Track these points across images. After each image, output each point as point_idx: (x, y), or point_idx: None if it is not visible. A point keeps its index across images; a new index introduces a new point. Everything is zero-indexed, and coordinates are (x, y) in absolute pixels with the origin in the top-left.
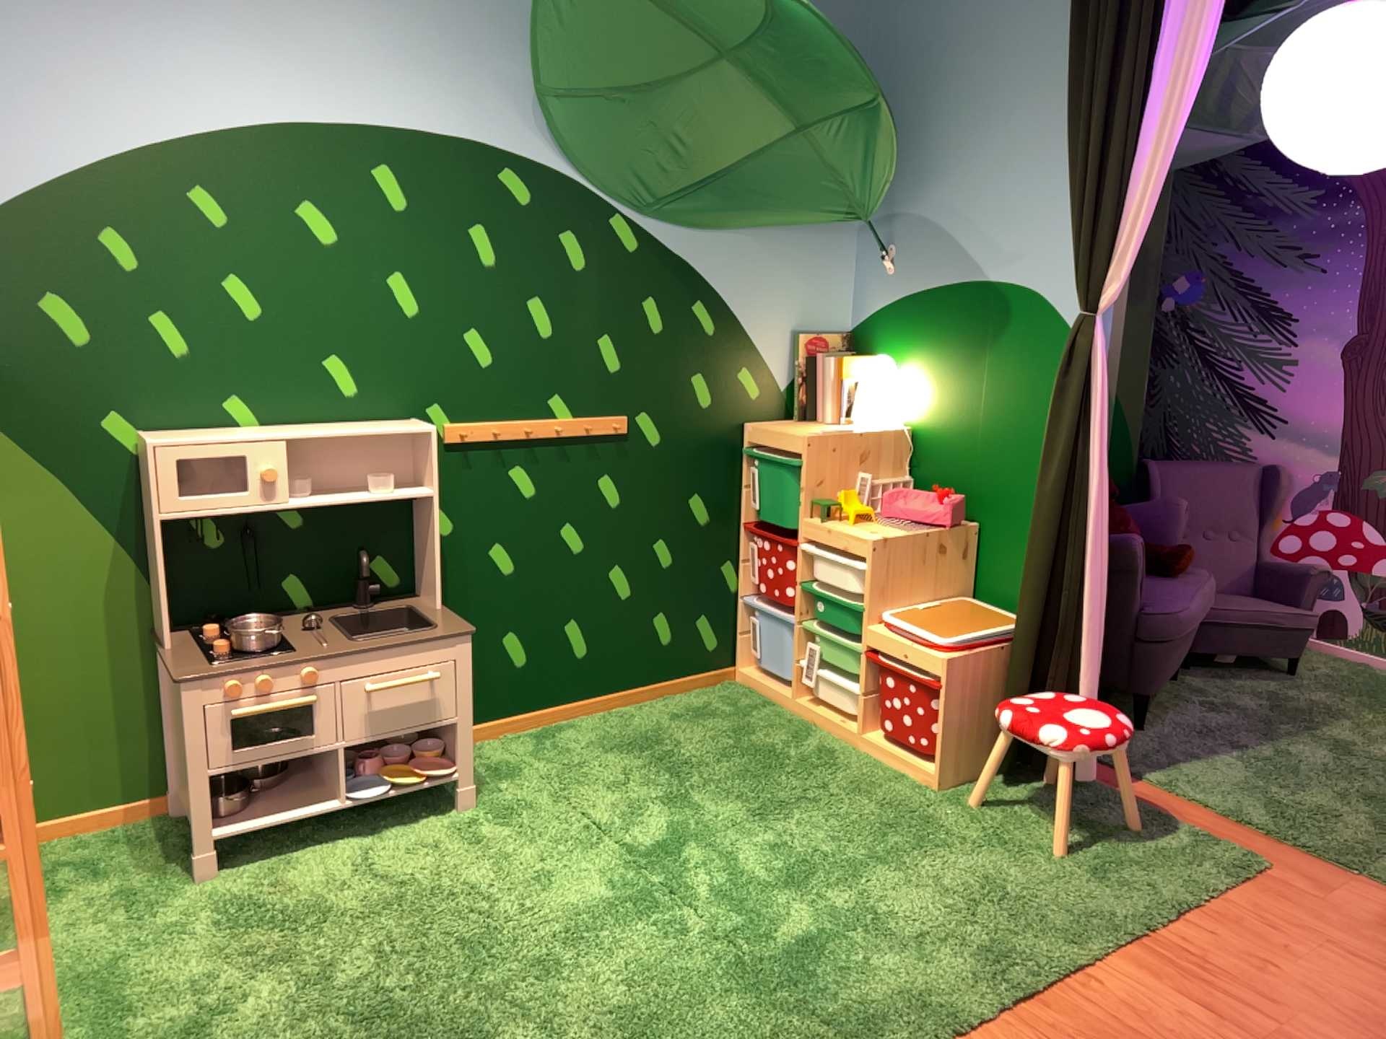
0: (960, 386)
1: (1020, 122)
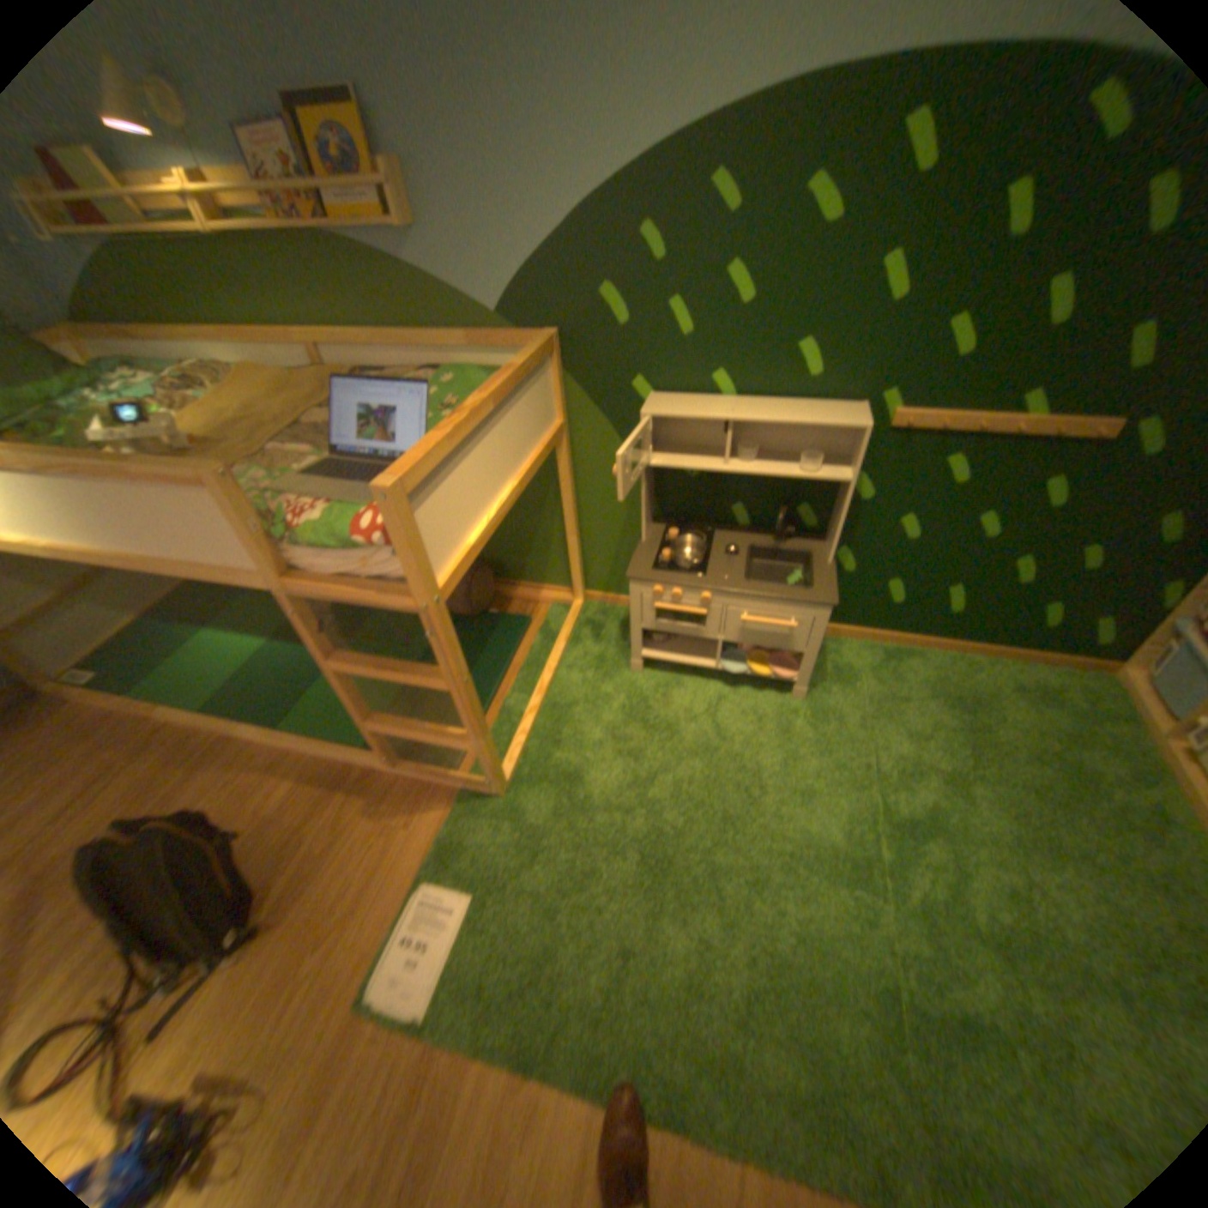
0: None
1: None
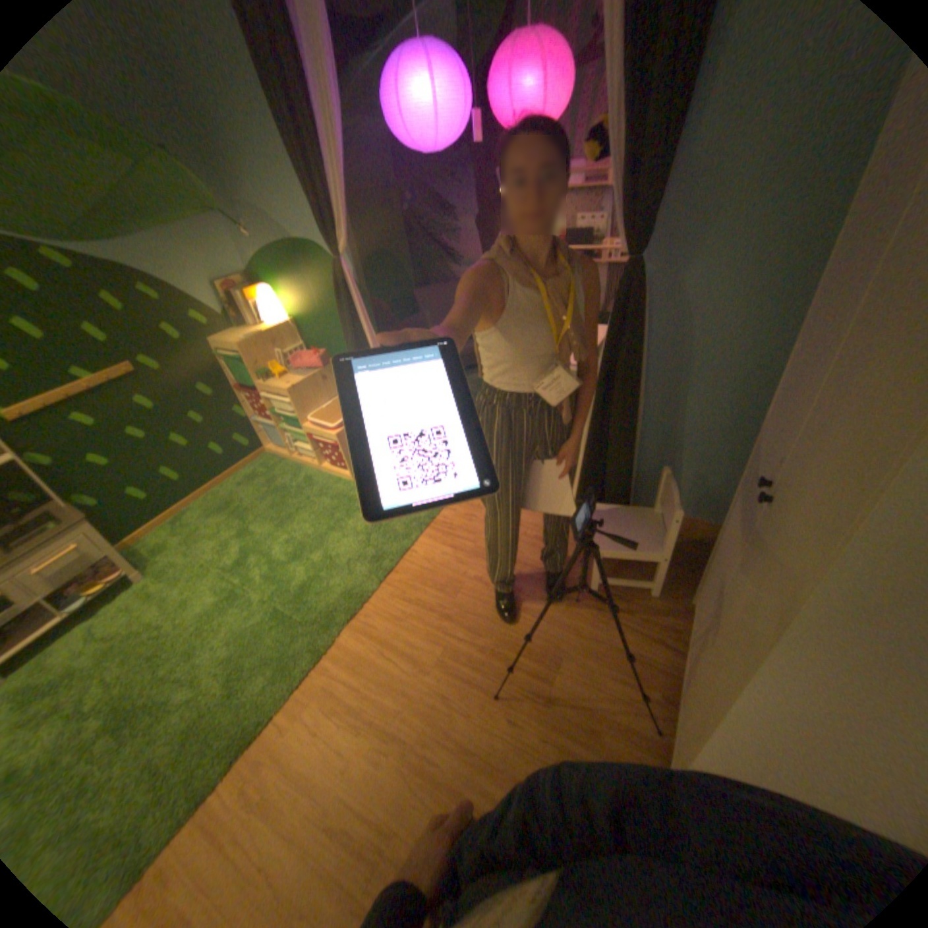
0: (303, 296)
1: (268, 140)
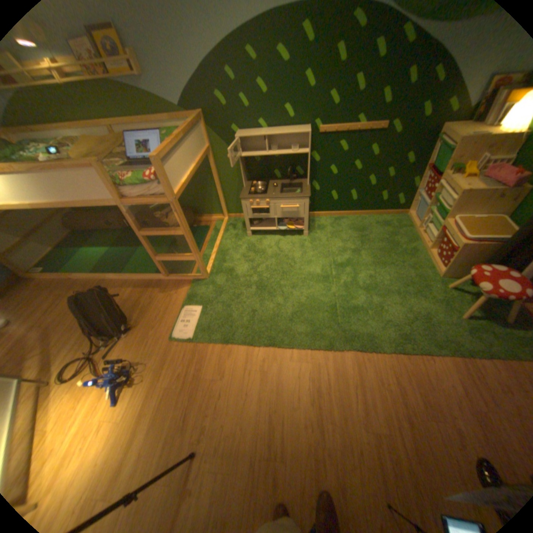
0: None
1: None
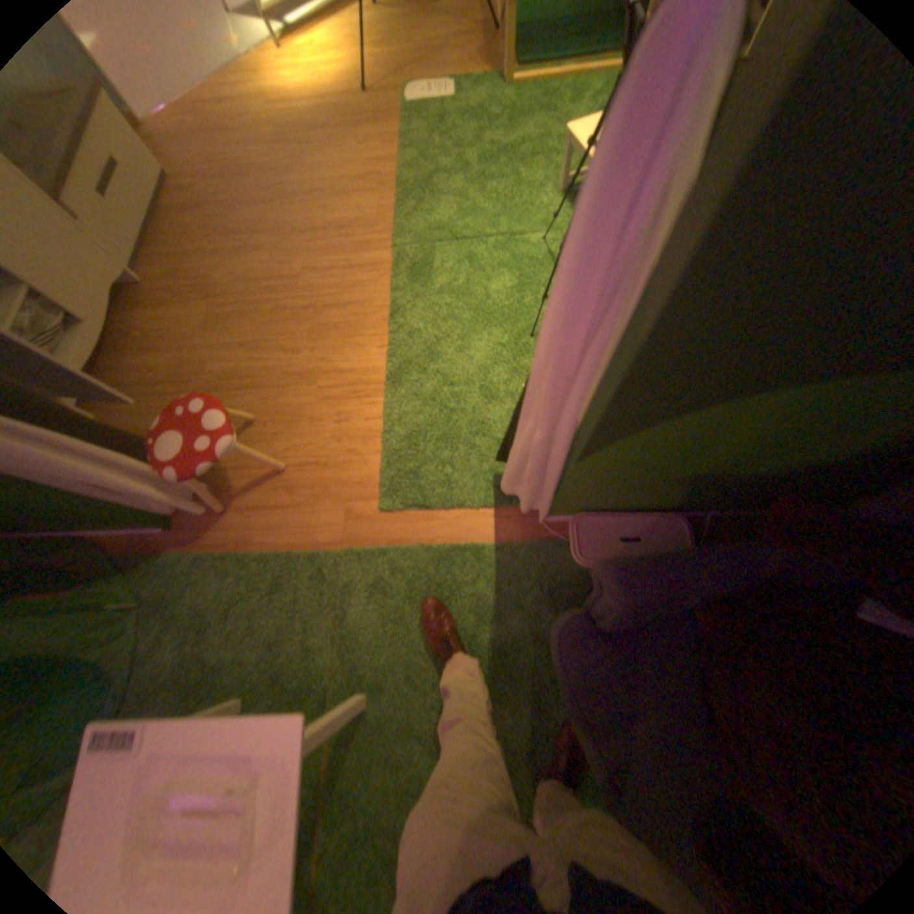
0: None
1: None
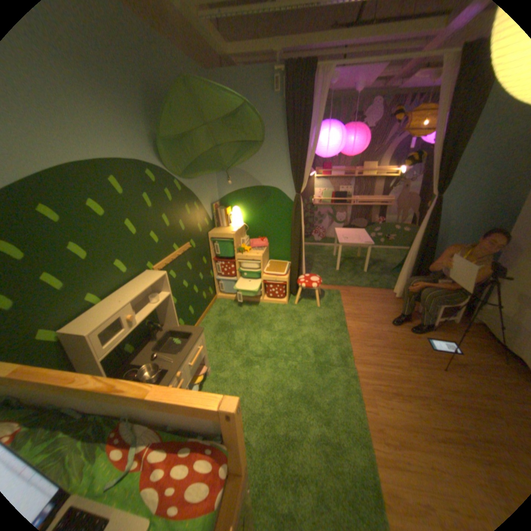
0: (257, 212)
1: (267, 145)
